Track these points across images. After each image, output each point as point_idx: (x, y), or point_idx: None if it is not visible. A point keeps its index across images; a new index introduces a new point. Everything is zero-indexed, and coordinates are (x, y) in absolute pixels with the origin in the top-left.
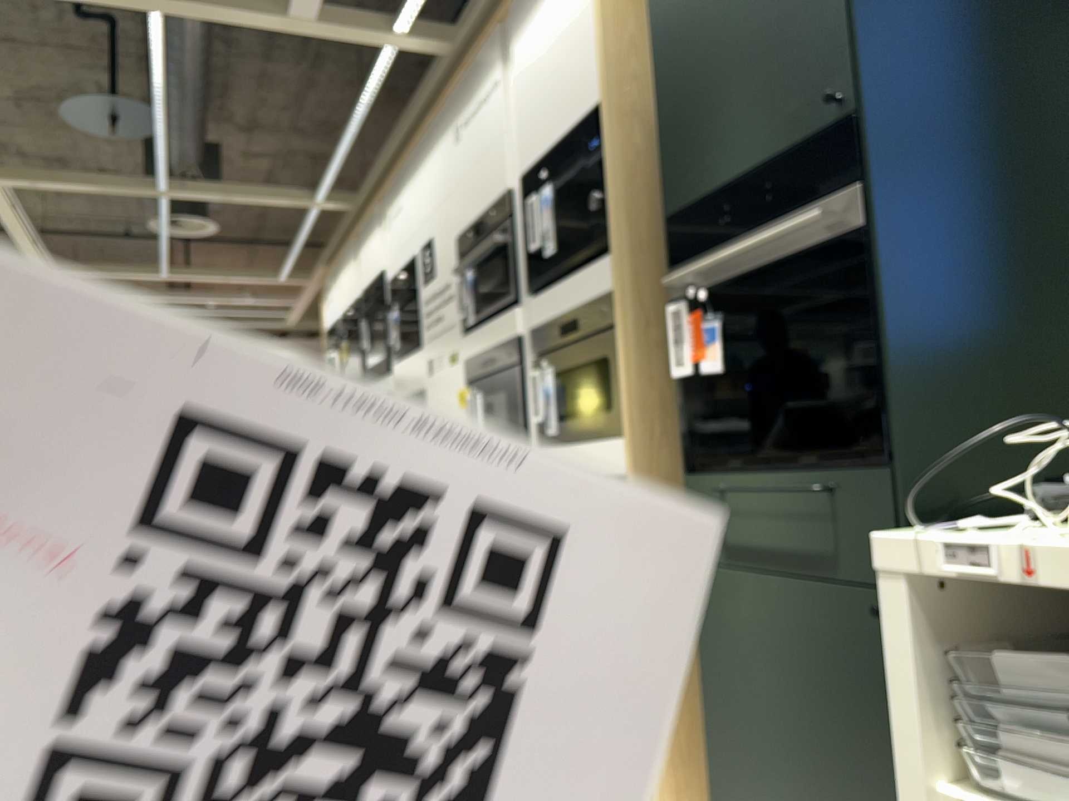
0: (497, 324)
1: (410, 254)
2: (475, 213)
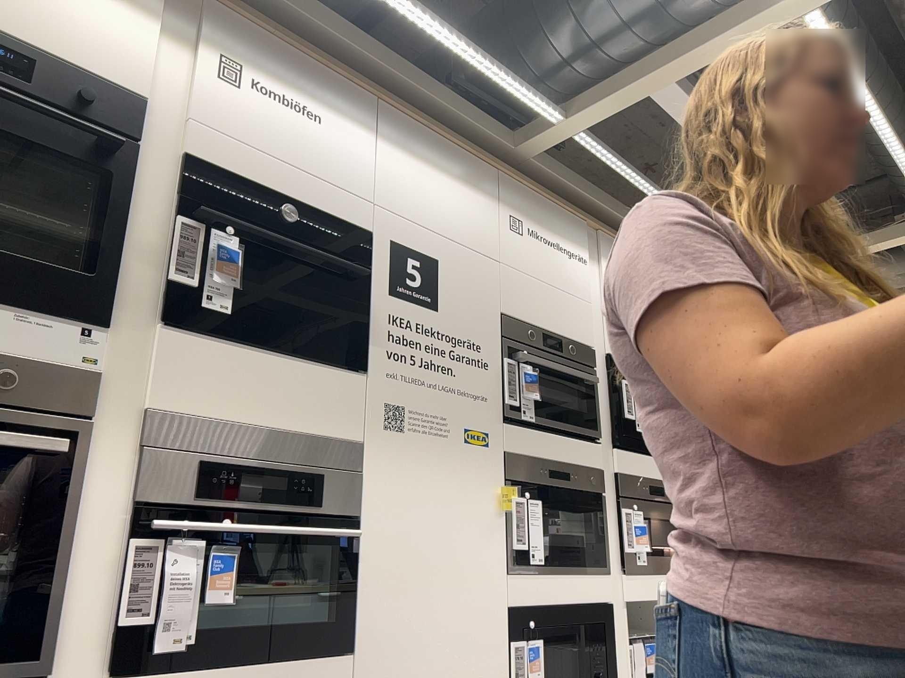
0: (565, 440)
1: (349, 220)
2: (536, 322)
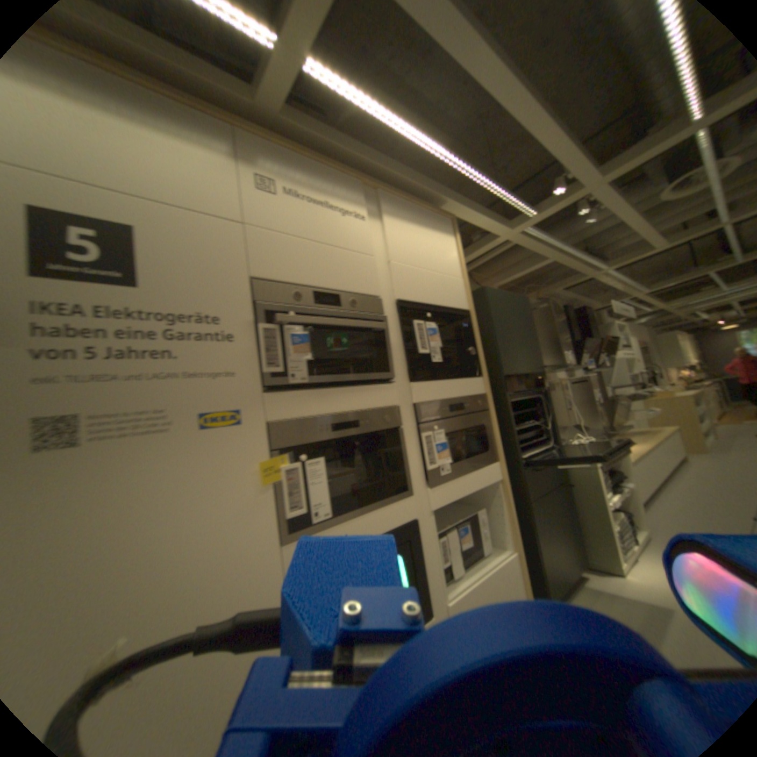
0: (361, 391)
1: None
2: (313, 281)
